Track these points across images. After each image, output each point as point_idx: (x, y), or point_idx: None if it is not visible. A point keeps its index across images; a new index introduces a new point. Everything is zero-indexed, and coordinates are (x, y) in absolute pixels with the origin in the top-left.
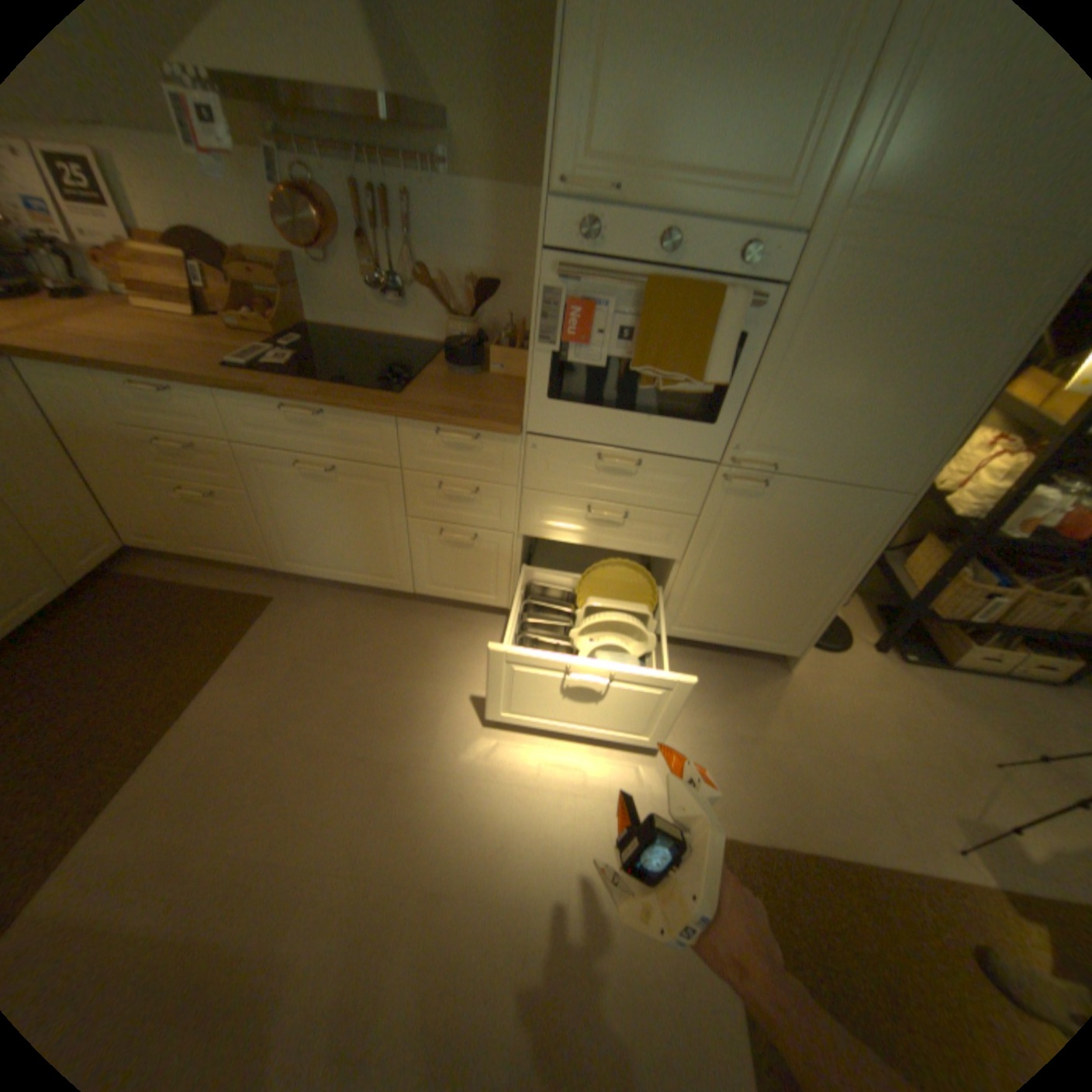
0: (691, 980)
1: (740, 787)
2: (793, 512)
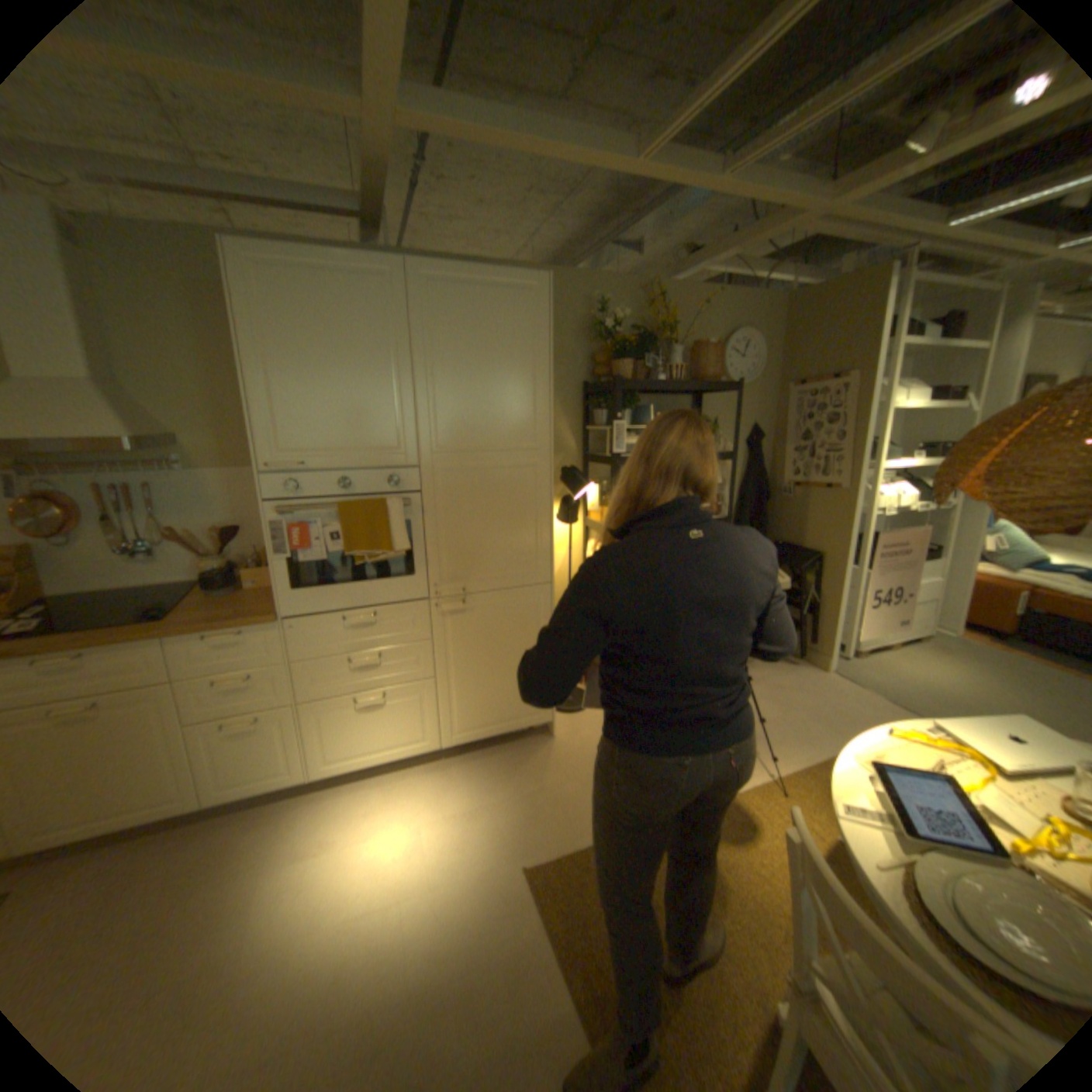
0: (519, 982)
1: (531, 829)
2: (489, 615)
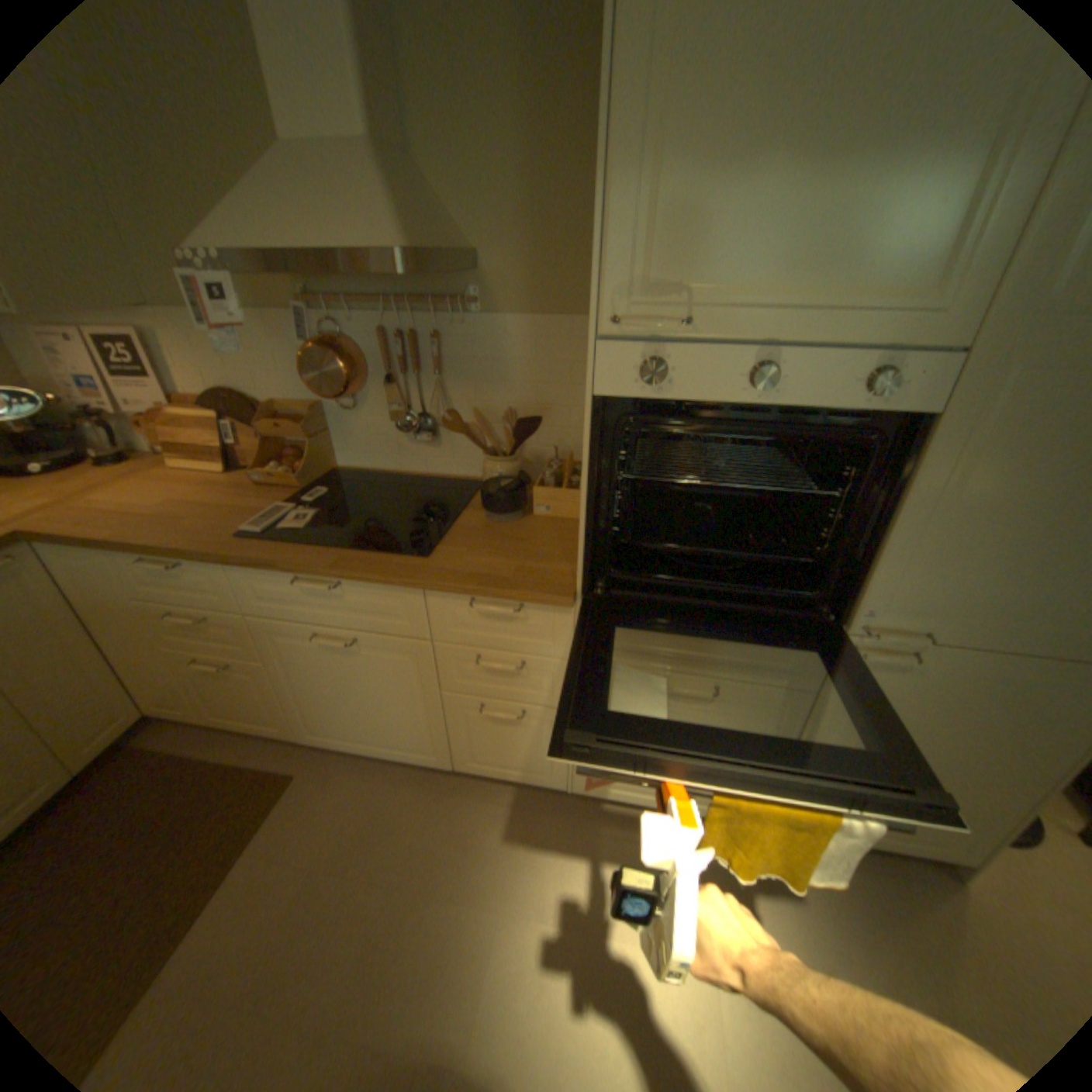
0: None
1: None
2: (961, 691)
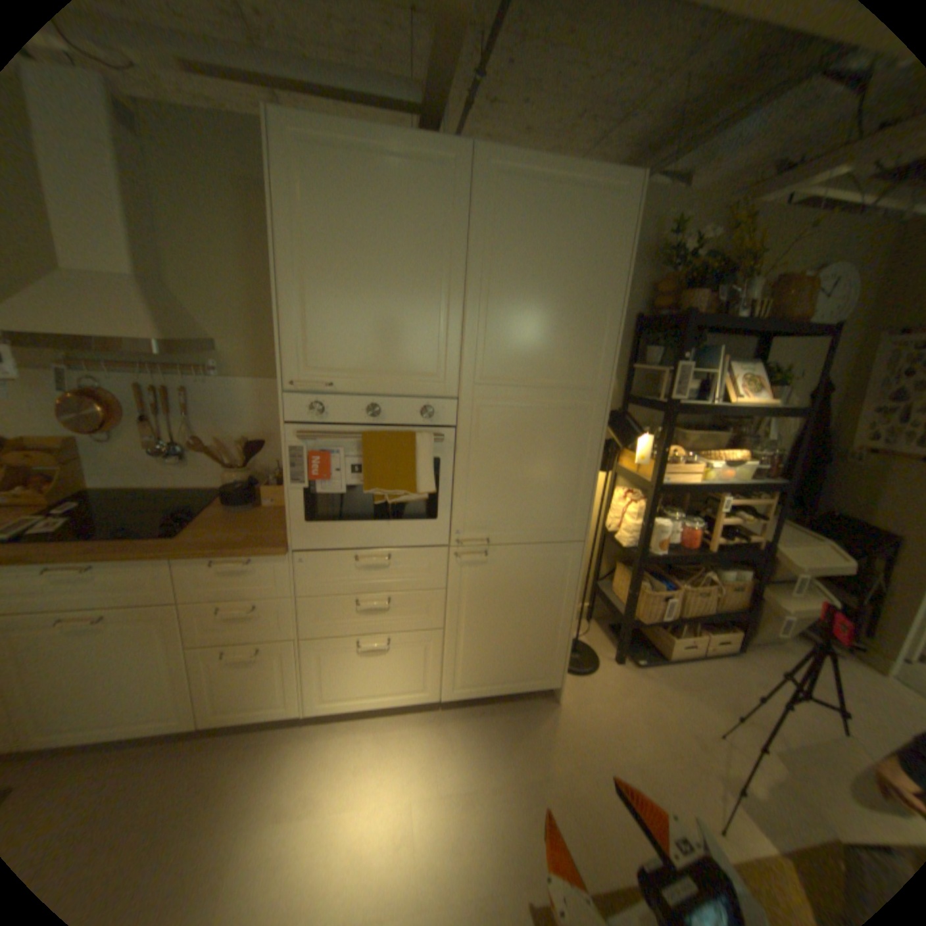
0: None
1: (538, 839)
2: (511, 570)
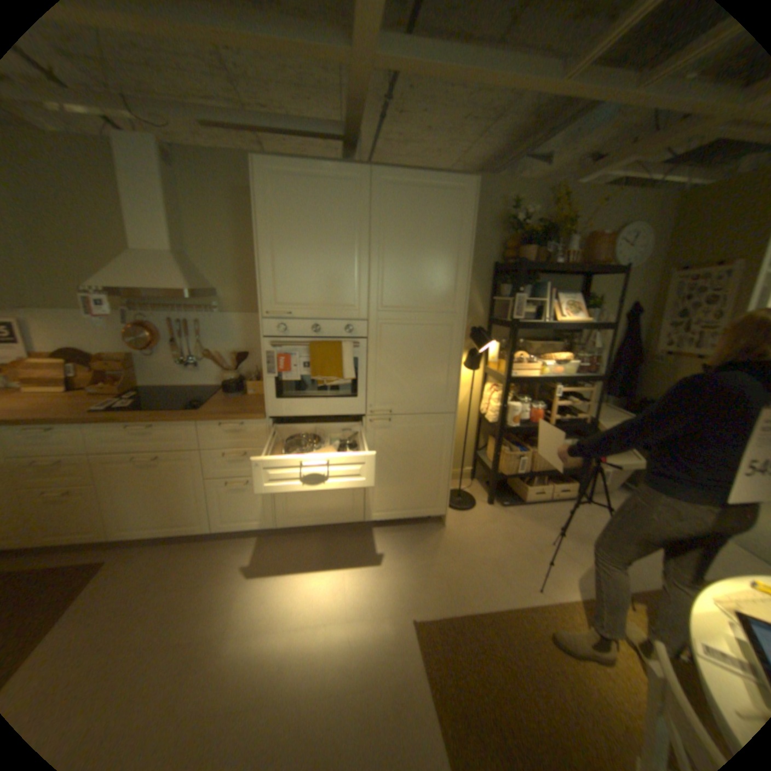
0: (403, 706)
1: (422, 592)
2: (406, 431)
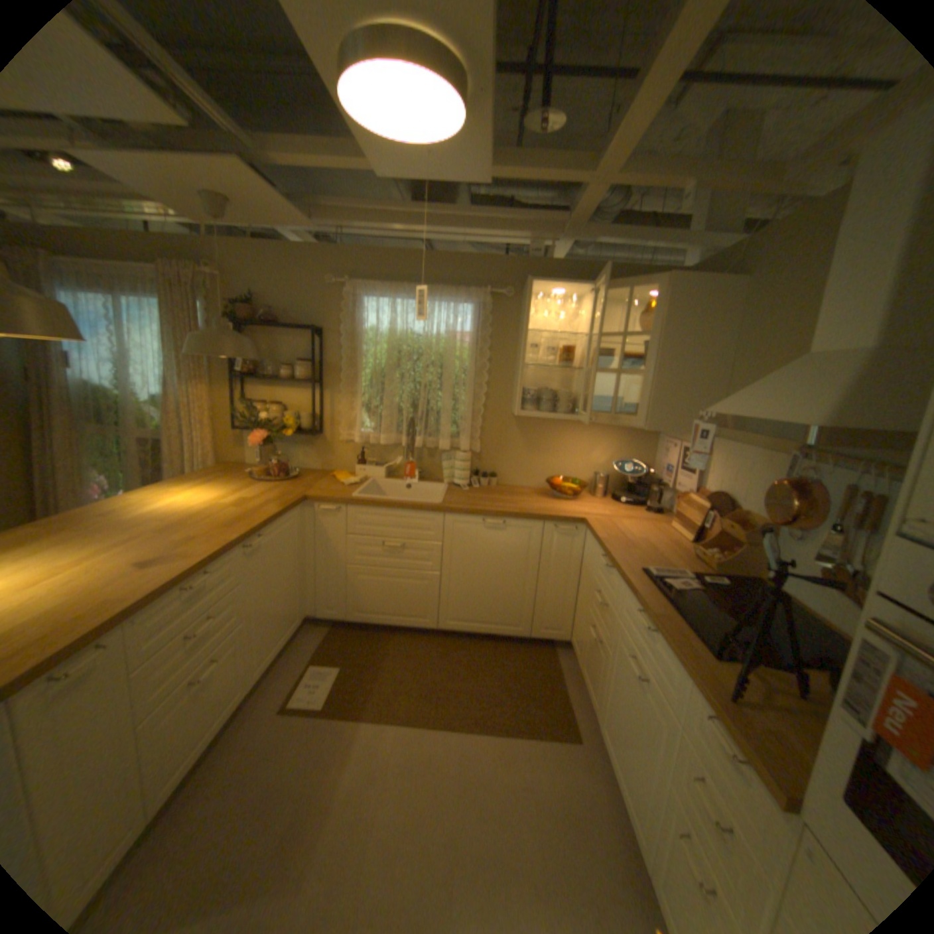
0: None
1: None
2: None
